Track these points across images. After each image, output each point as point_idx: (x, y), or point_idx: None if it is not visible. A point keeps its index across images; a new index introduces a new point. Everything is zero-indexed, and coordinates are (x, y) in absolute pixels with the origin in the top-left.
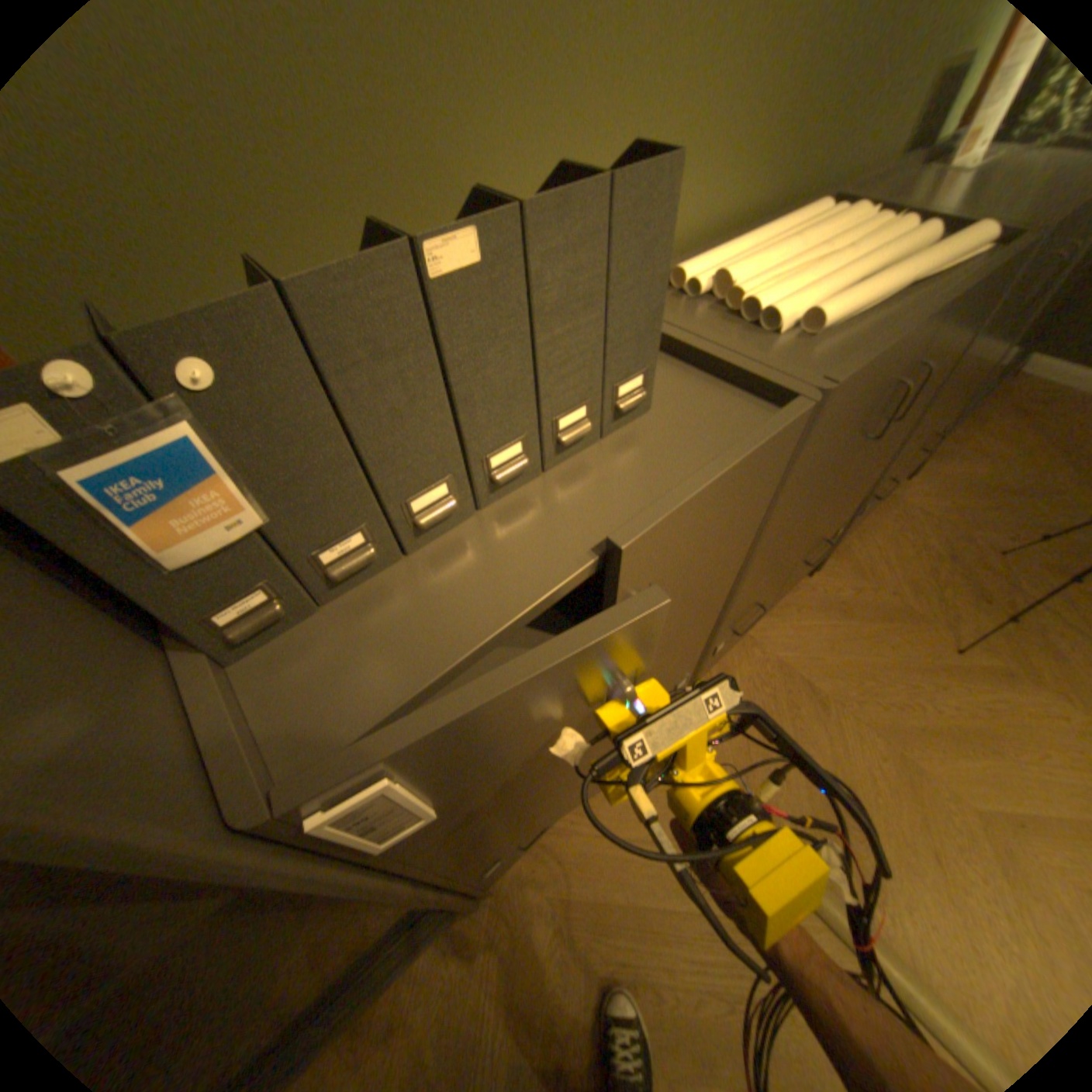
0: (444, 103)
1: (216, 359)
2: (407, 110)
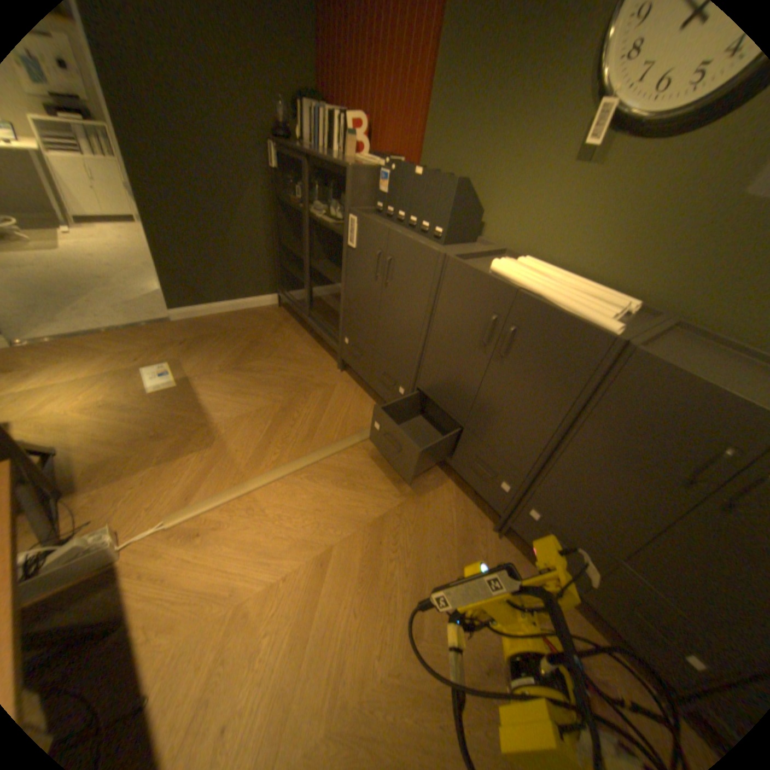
0: (489, 172)
1: (395, 167)
2: (481, 170)
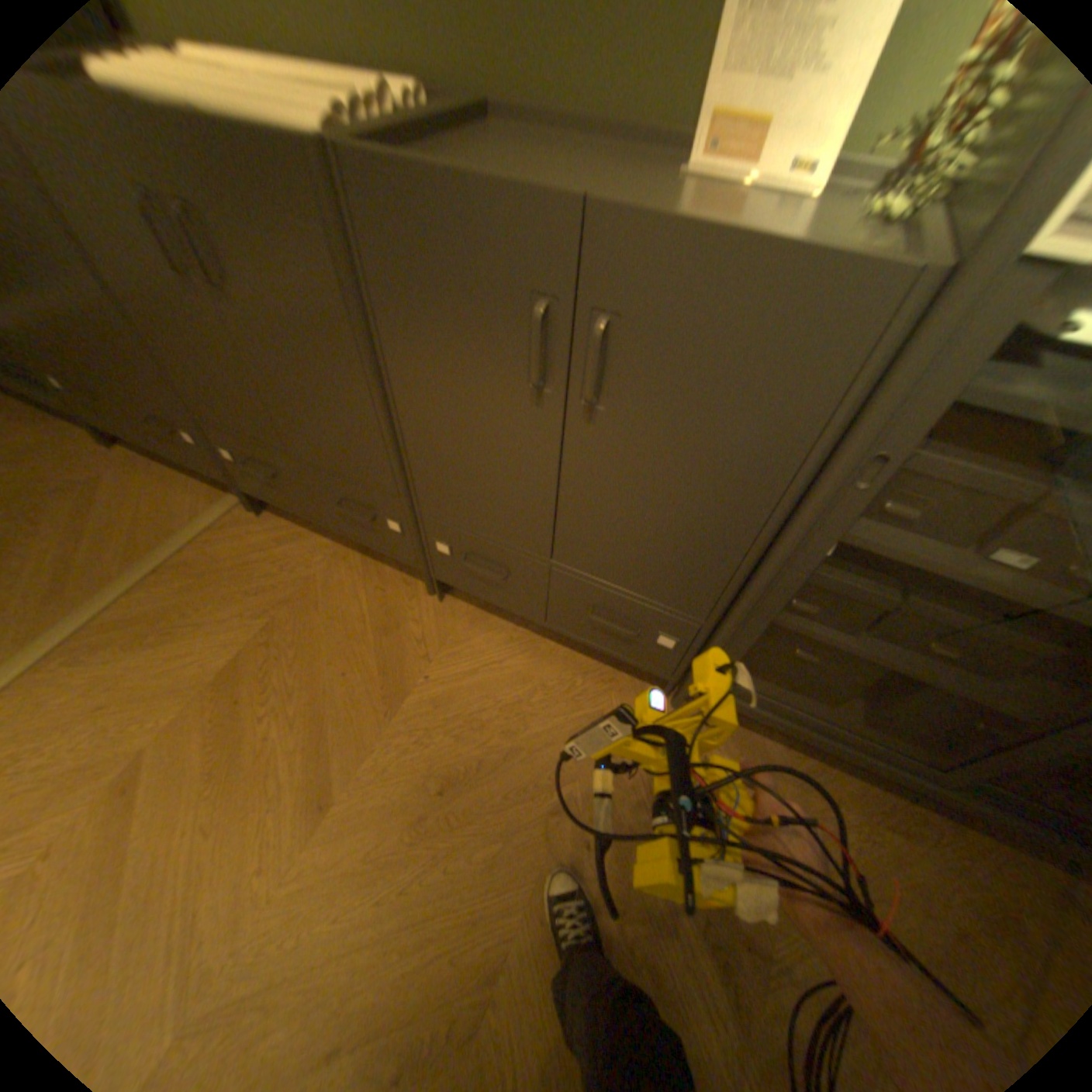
0: None
1: None
2: None
